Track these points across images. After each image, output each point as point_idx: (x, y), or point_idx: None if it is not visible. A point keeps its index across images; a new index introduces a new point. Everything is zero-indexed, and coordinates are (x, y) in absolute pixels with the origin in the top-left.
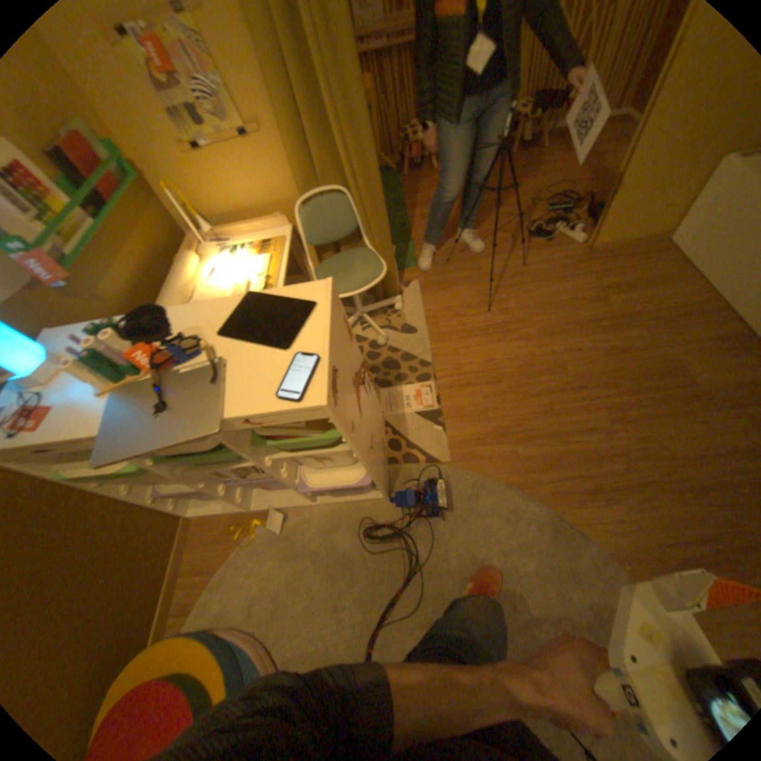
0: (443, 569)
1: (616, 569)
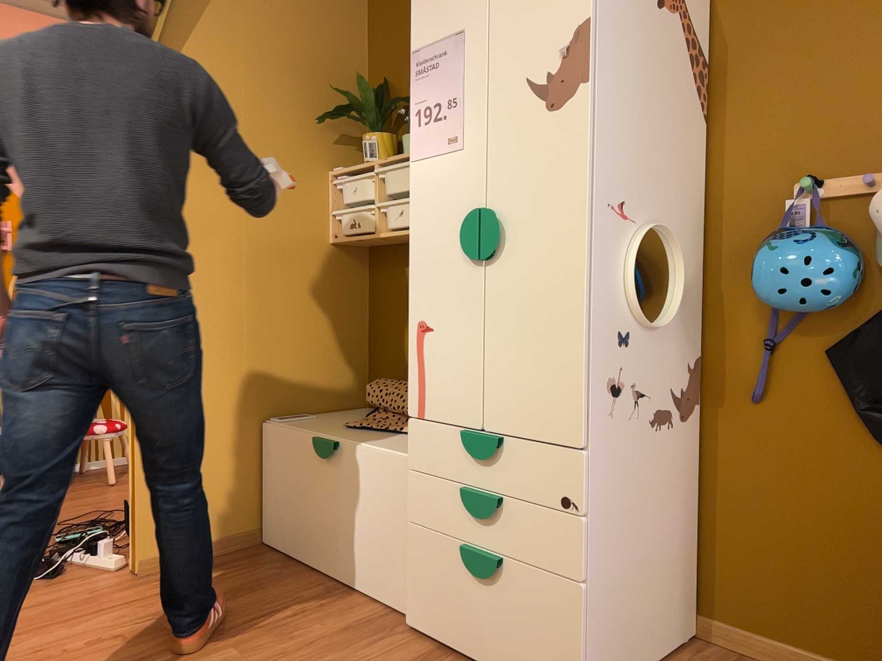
0: None
1: None
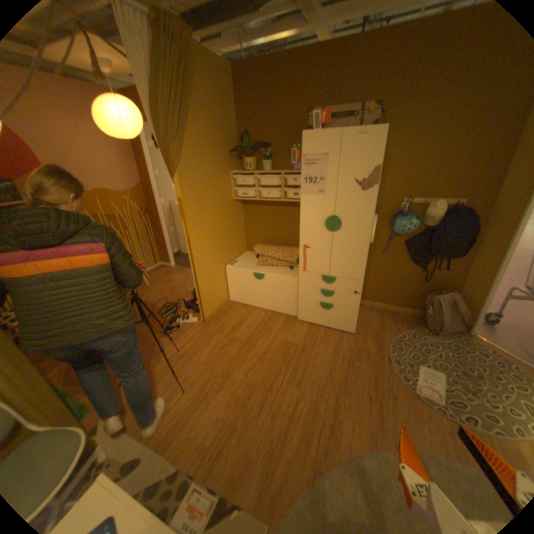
0: None
1: (379, 455)
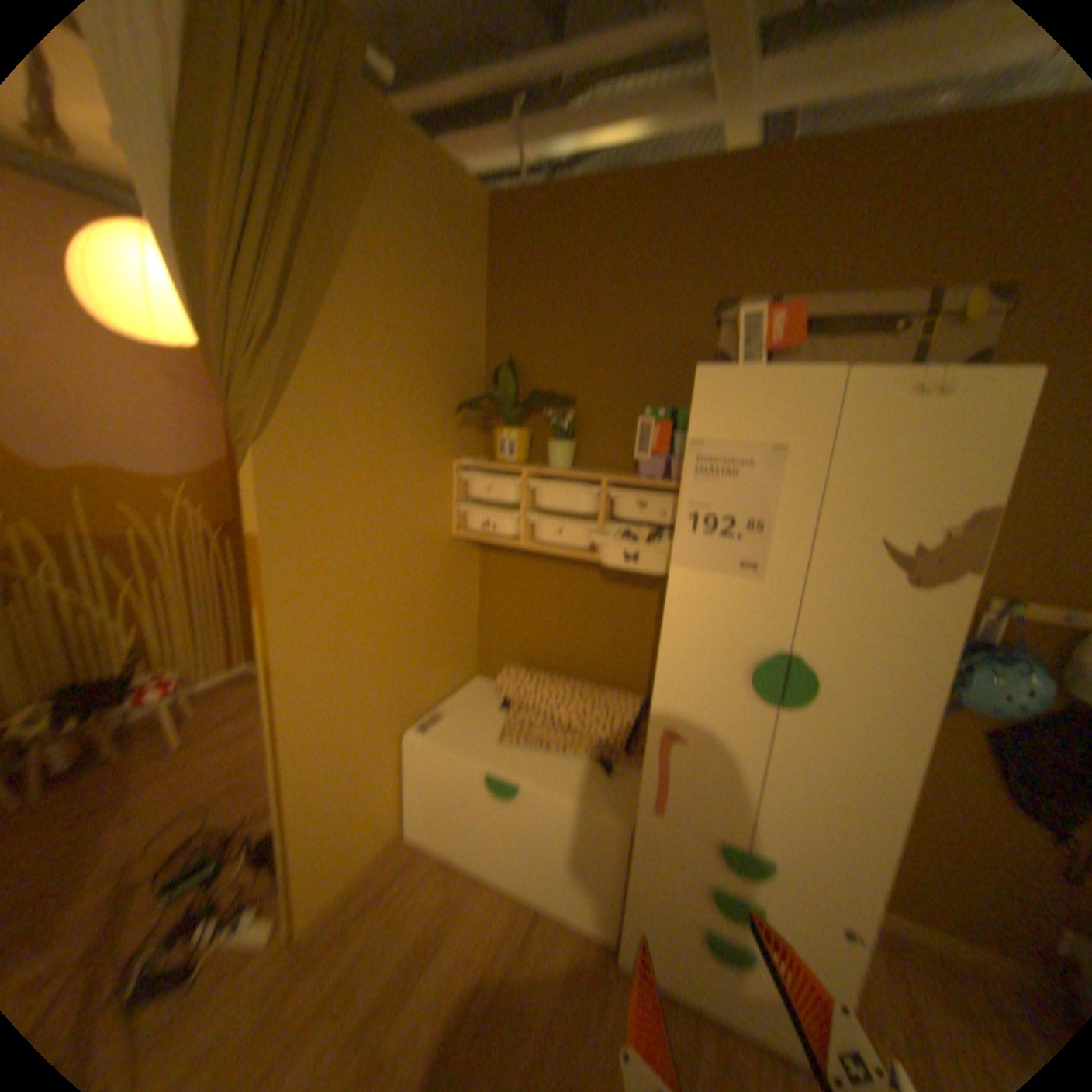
0: None
1: None
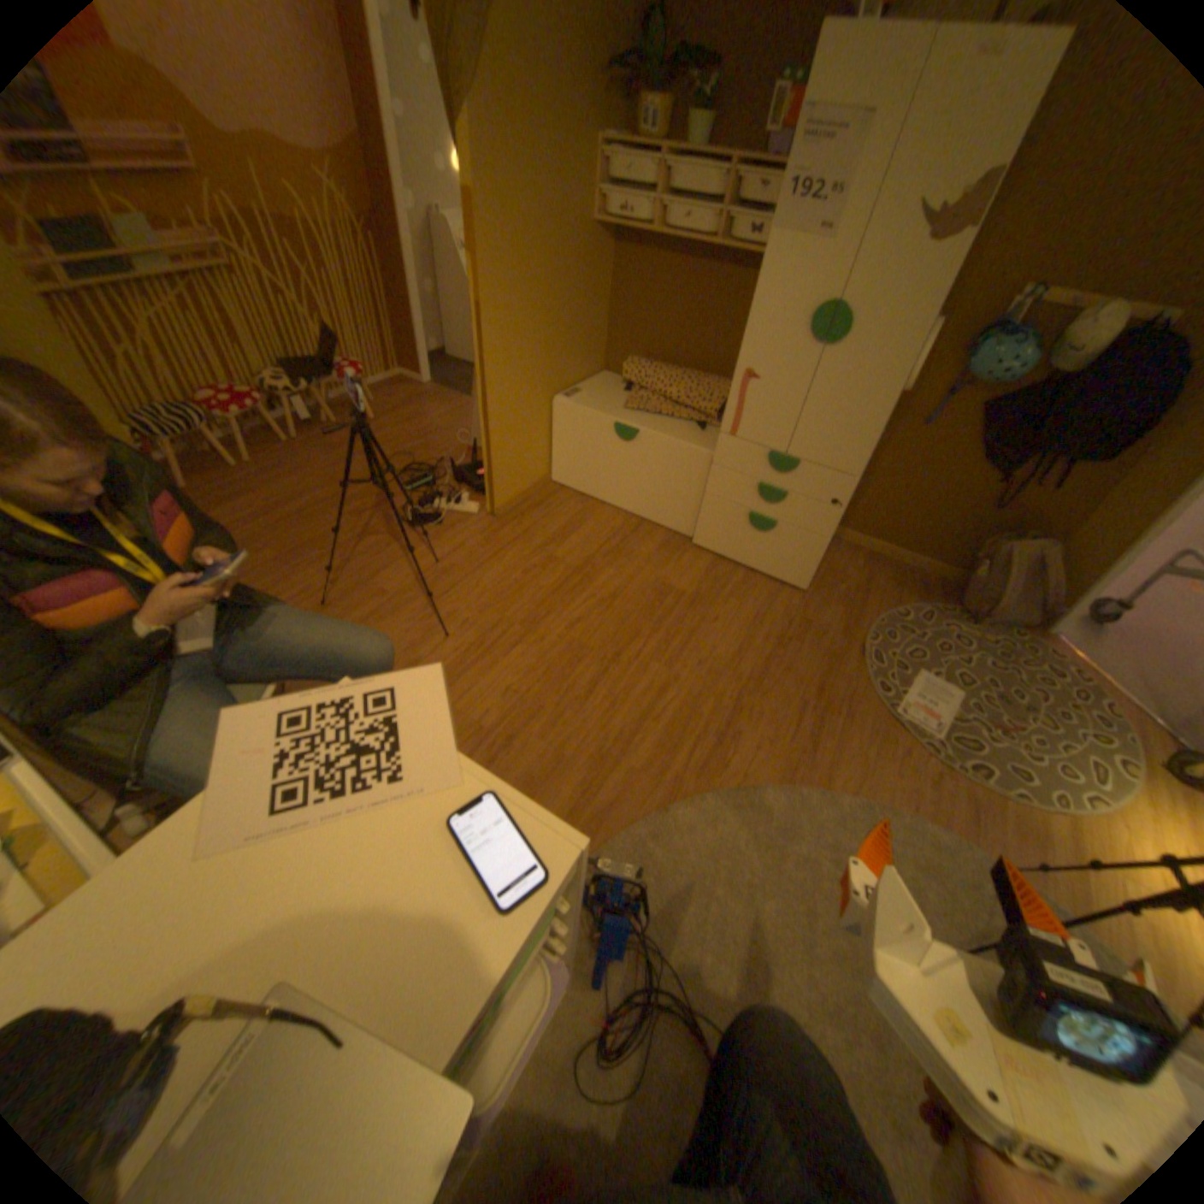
0: (704, 983)
1: (794, 792)
